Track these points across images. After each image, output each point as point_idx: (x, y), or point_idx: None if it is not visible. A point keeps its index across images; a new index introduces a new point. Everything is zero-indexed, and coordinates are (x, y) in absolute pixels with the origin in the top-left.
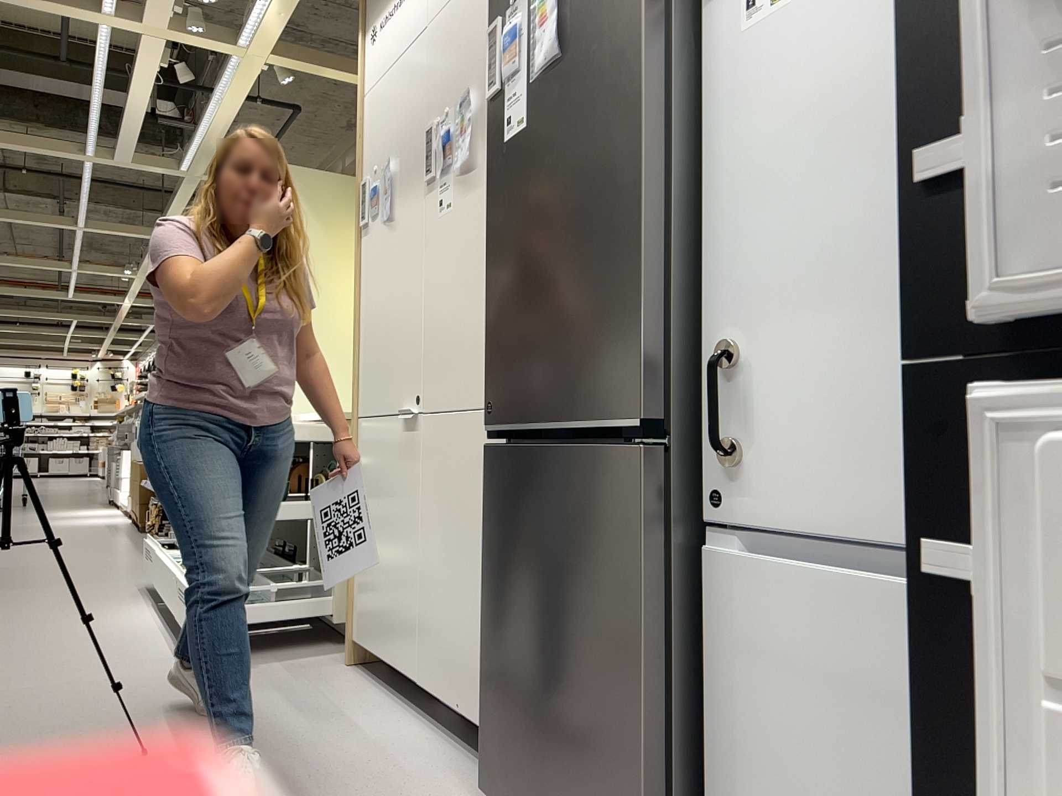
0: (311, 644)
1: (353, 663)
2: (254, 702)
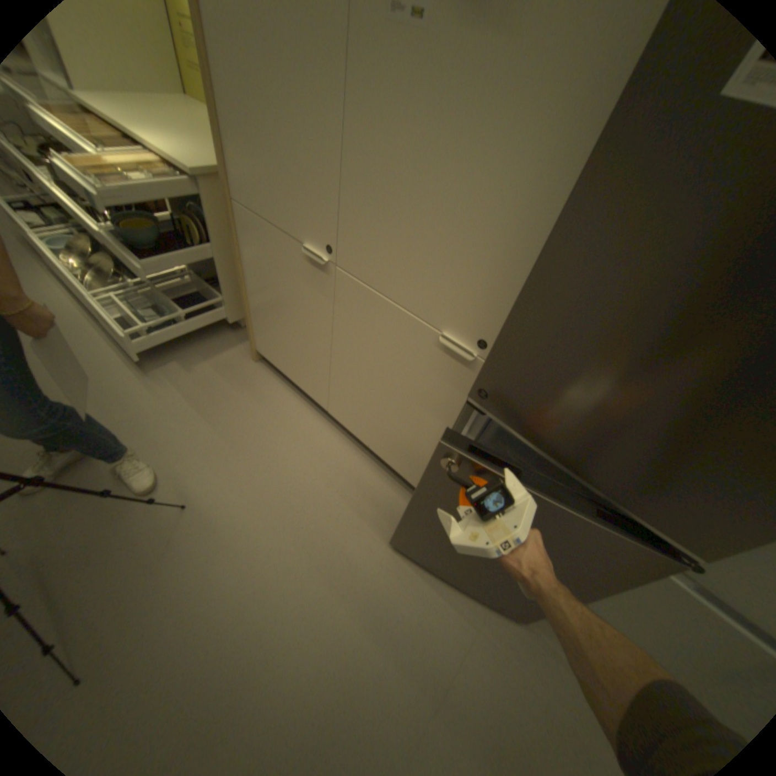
0: (216, 332)
1: (259, 359)
2: (219, 419)
